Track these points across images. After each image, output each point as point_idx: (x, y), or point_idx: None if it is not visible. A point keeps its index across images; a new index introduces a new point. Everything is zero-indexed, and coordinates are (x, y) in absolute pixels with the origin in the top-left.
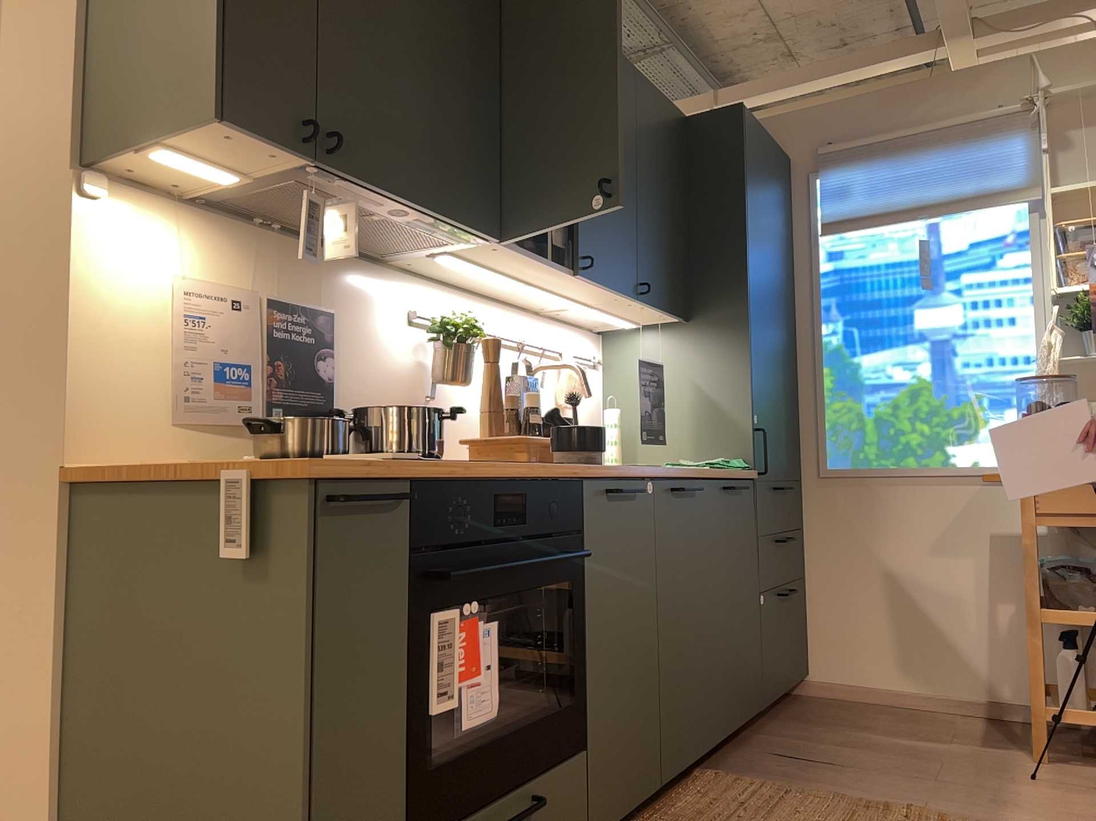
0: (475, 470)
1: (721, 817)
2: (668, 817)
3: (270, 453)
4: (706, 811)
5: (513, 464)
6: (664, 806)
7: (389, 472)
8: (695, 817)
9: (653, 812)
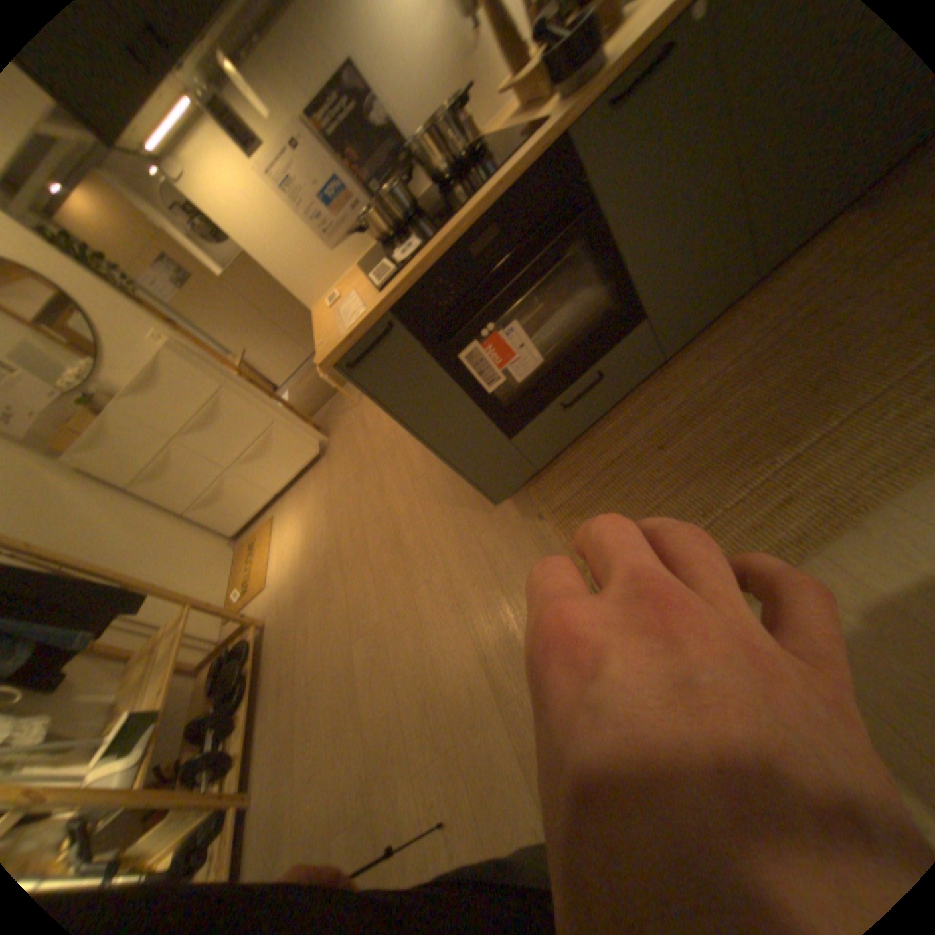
0: (440, 240)
1: (822, 282)
2: (769, 292)
3: (376, 234)
4: (810, 278)
5: (481, 188)
6: (774, 278)
7: (369, 320)
8: (795, 287)
9: (761, 287)
